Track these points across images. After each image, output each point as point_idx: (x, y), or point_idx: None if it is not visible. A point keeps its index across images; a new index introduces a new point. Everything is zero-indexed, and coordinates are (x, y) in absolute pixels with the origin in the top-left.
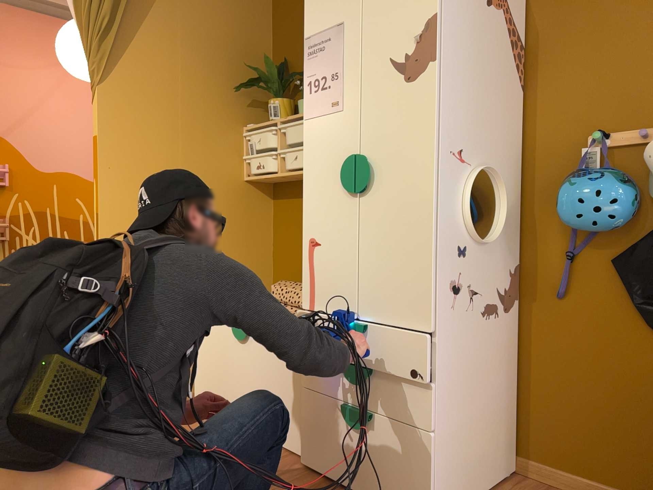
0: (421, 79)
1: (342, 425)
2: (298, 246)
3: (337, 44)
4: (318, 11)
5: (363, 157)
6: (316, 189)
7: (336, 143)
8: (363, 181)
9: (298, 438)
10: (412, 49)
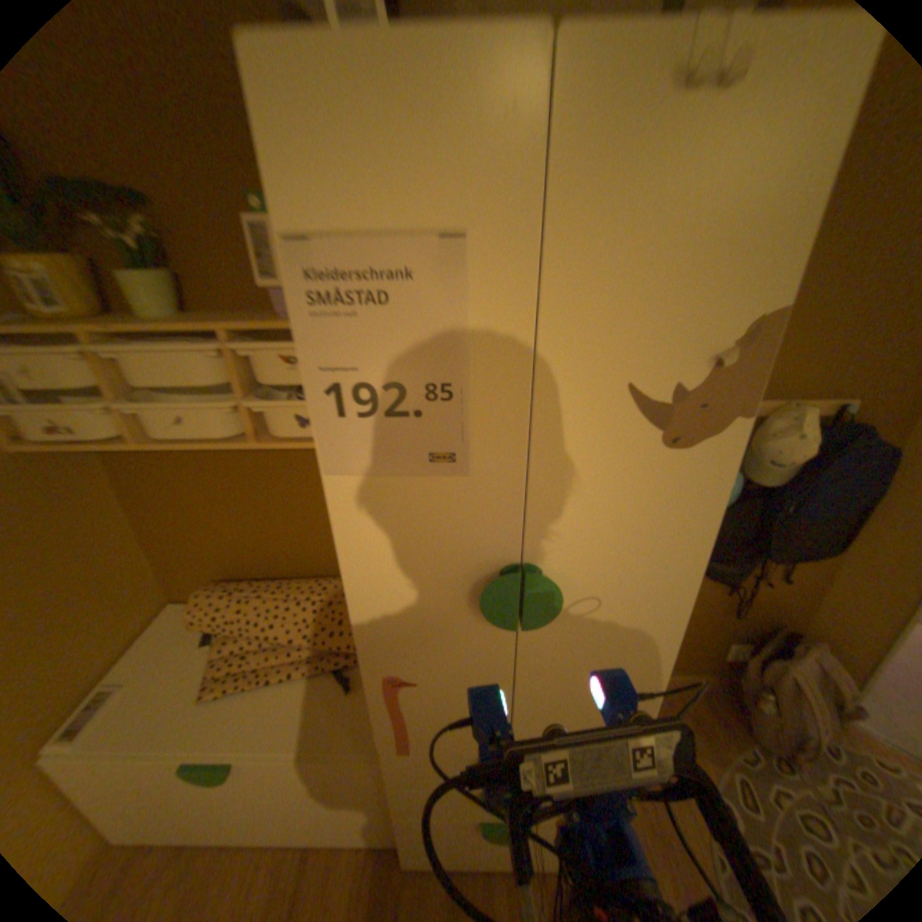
0: (707, 447)
1: (478, 836)
2: (206, 526)
3: (443, 296)
4: (334, 140)
5: (544, 579)
6: (395, 608)
7: (451, 537)
8: (542, 616)
9: (381, 837)
10: (697, 376)
